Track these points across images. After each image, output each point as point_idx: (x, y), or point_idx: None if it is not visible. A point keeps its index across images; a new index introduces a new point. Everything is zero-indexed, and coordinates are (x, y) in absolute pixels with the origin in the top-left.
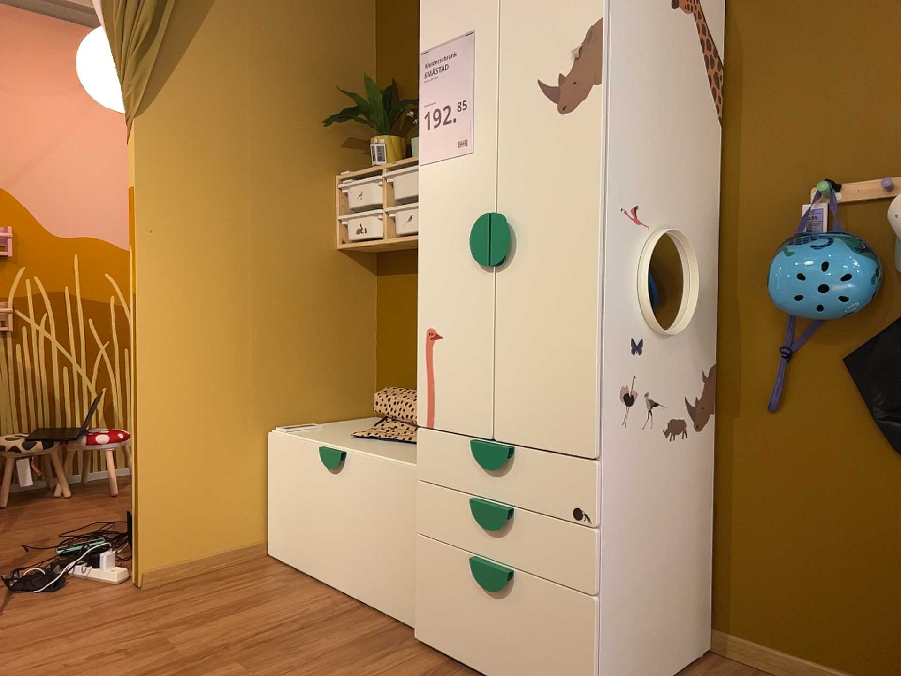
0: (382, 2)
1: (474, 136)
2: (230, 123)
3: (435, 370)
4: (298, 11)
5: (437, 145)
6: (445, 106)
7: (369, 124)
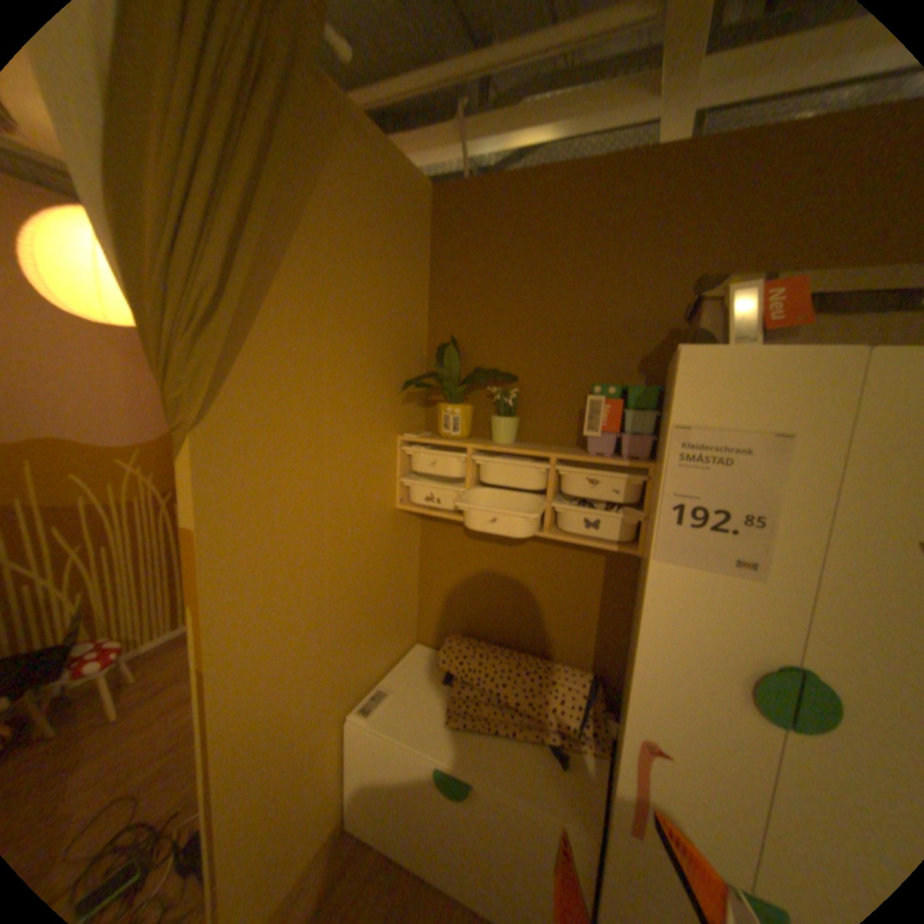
0: (439, 244)
1: (775, 566)
2: (307, 406)
3: (656, 787)
4: (371, 252)
5: (694, 549)
6: (719, 509)
7: (442, 390)
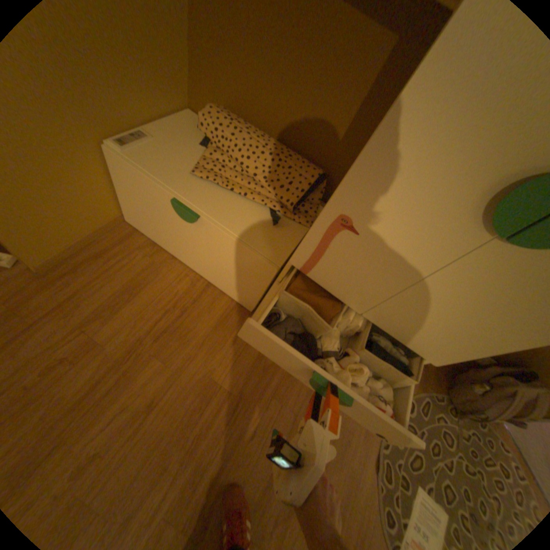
0: None
1: None
2: None
3: (333, 249)
4: None
5: None
6: None
7: None
